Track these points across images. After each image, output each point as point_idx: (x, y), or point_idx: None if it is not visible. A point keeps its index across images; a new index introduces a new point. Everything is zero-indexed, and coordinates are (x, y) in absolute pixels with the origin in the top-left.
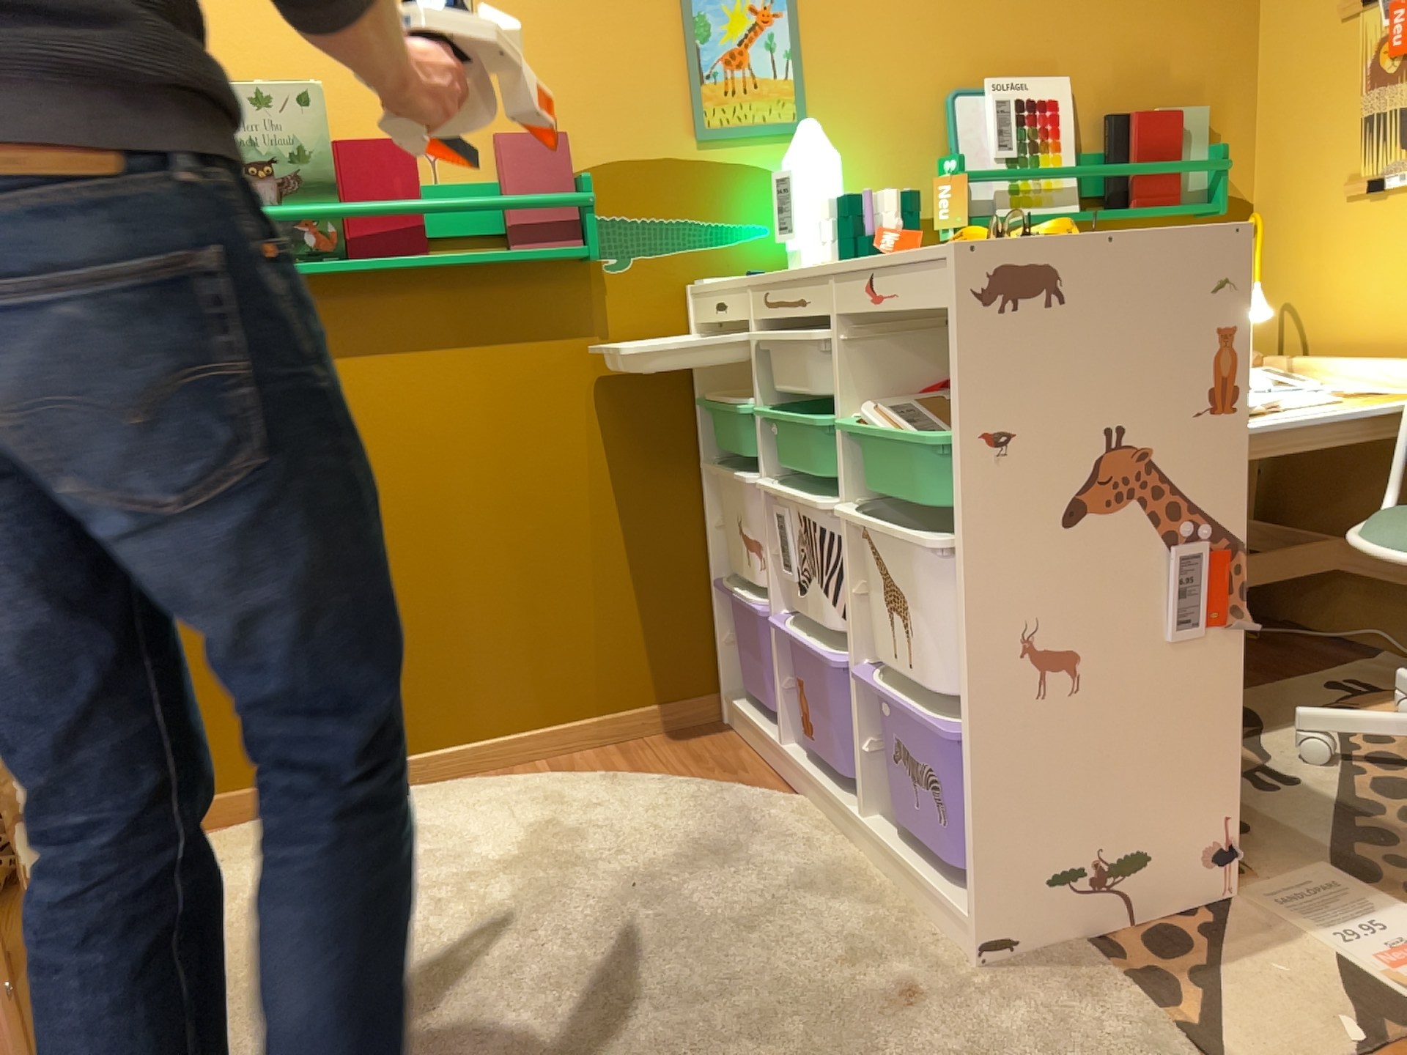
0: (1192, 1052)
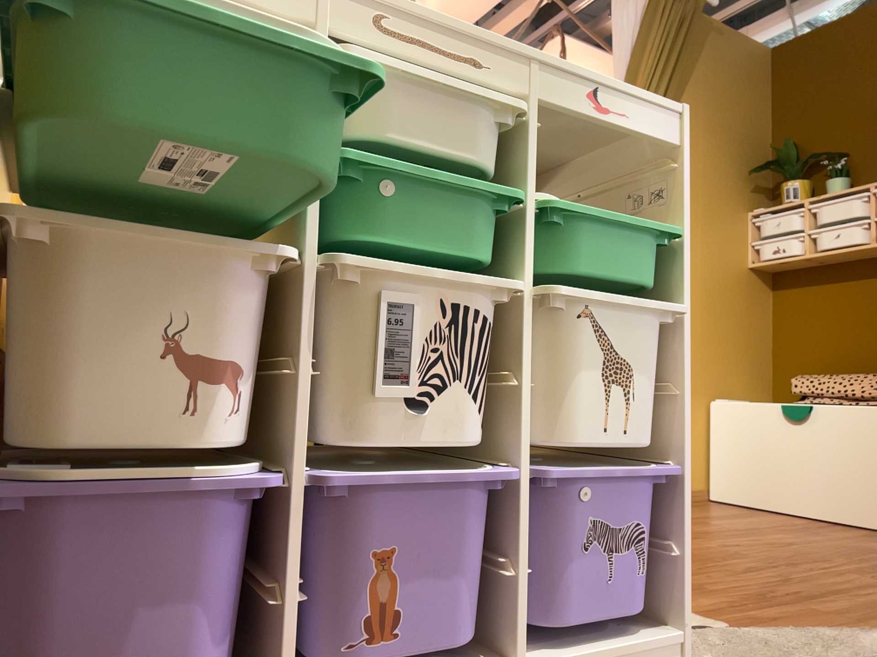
0: (695, 623)
